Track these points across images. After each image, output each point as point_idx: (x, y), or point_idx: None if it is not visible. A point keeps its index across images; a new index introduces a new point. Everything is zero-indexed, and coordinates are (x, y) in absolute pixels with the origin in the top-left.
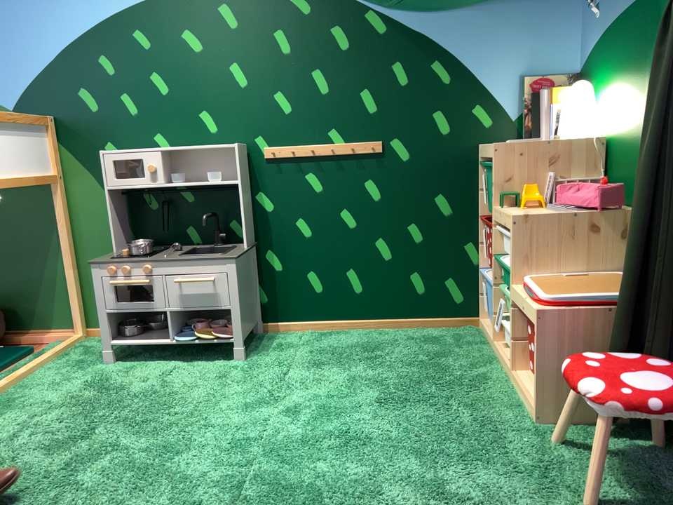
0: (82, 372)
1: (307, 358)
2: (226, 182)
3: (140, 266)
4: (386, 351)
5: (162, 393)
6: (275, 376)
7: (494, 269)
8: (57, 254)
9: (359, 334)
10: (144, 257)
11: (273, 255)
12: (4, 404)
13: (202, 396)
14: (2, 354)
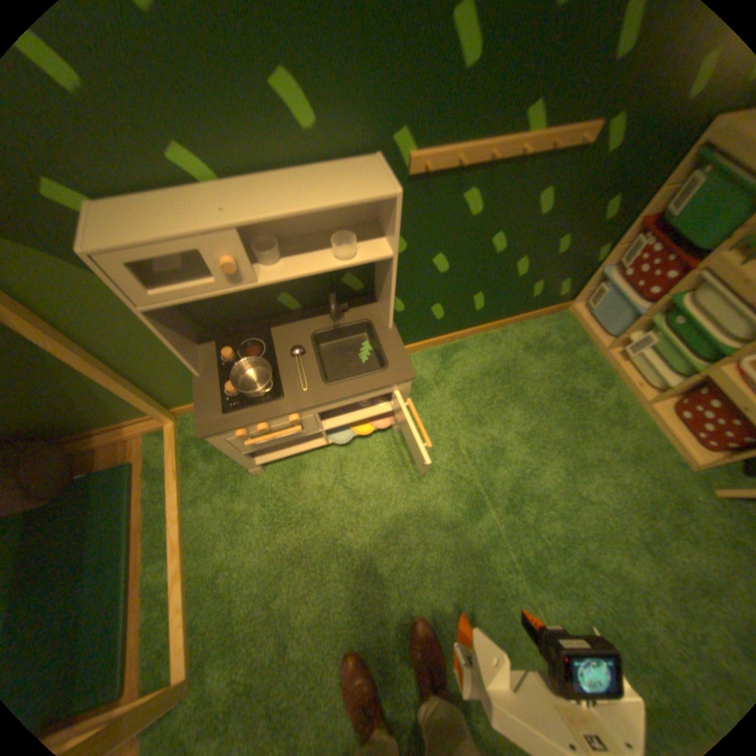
0: (242, 499)
1: (458, 406)
2: (376, 259)
3: (285, 418)
4: (519, 376)
5: (364, 511)
6: (451, 448)
7: (648, 297)
8: (71, 367)
9: (475, 347)
10: (278, 399)
11: (398, 300)
12: (208, 591)
13: (410, 507)
14: (101, 491)
